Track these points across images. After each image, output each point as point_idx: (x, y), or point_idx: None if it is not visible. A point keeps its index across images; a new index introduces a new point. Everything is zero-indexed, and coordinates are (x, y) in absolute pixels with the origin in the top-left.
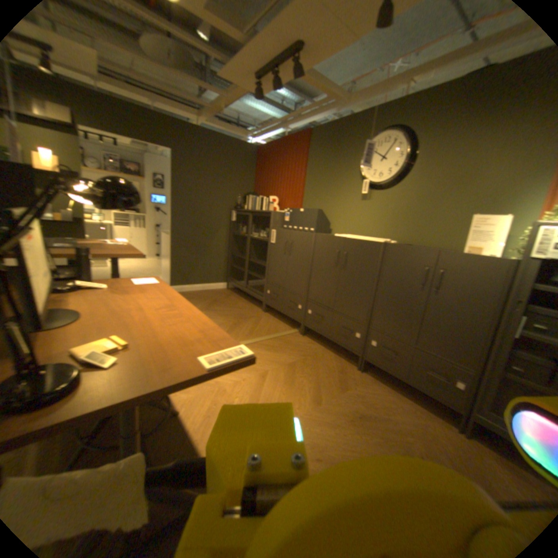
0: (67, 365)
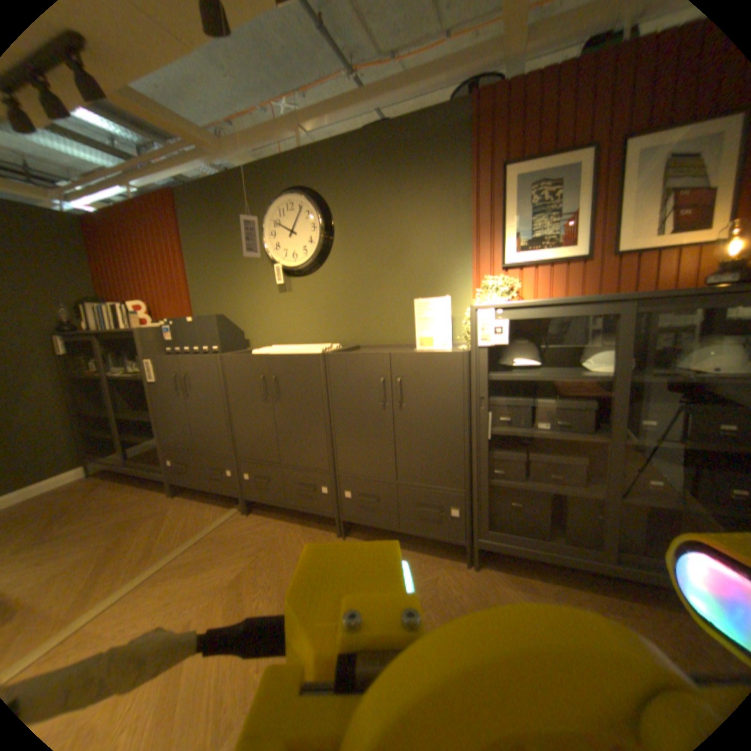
0: None
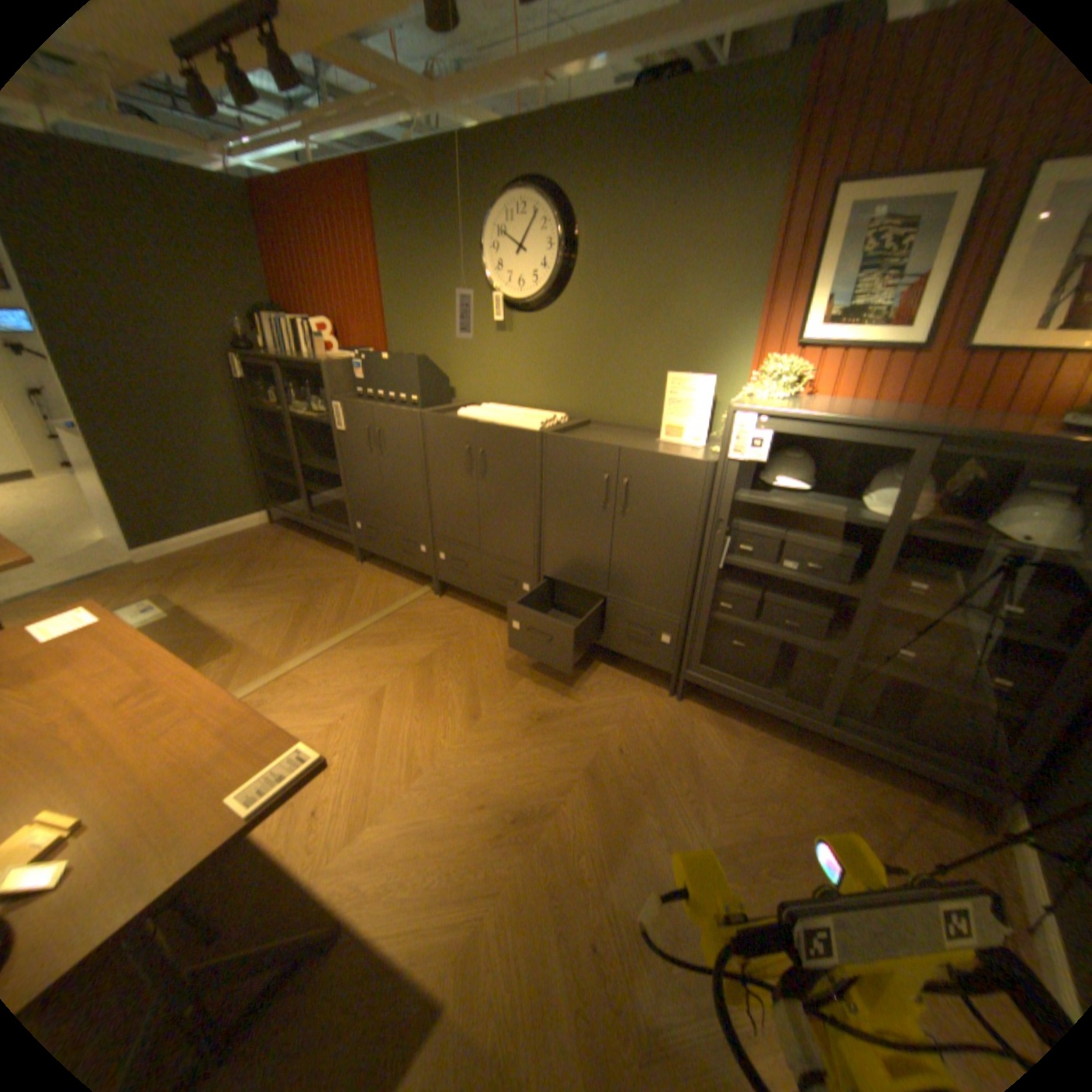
0: None
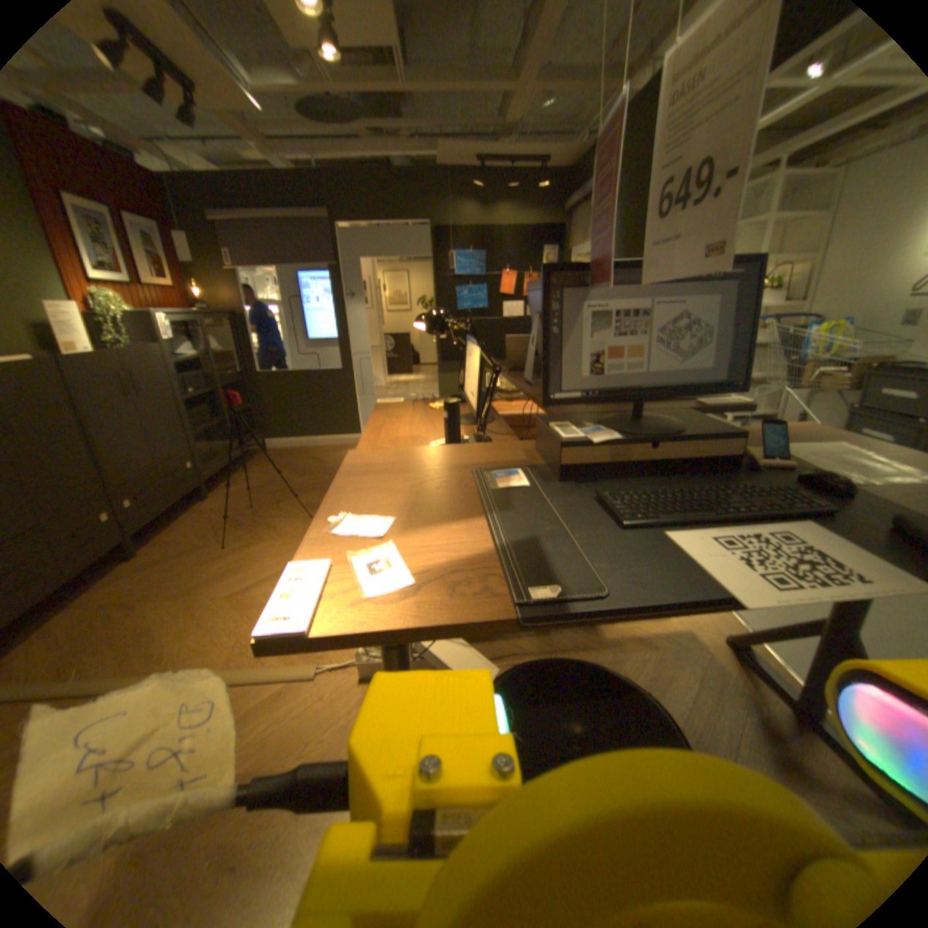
0: None
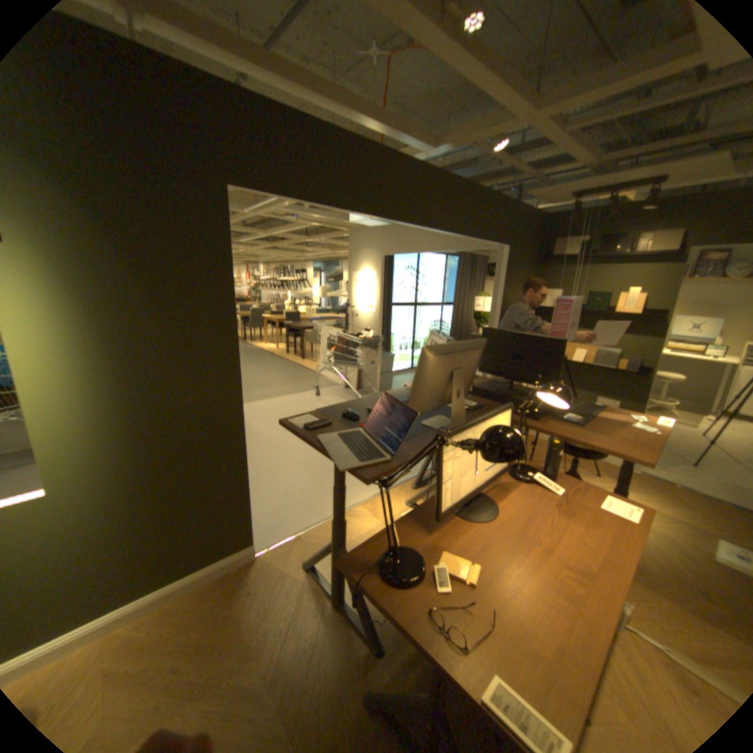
0: (426, 567)
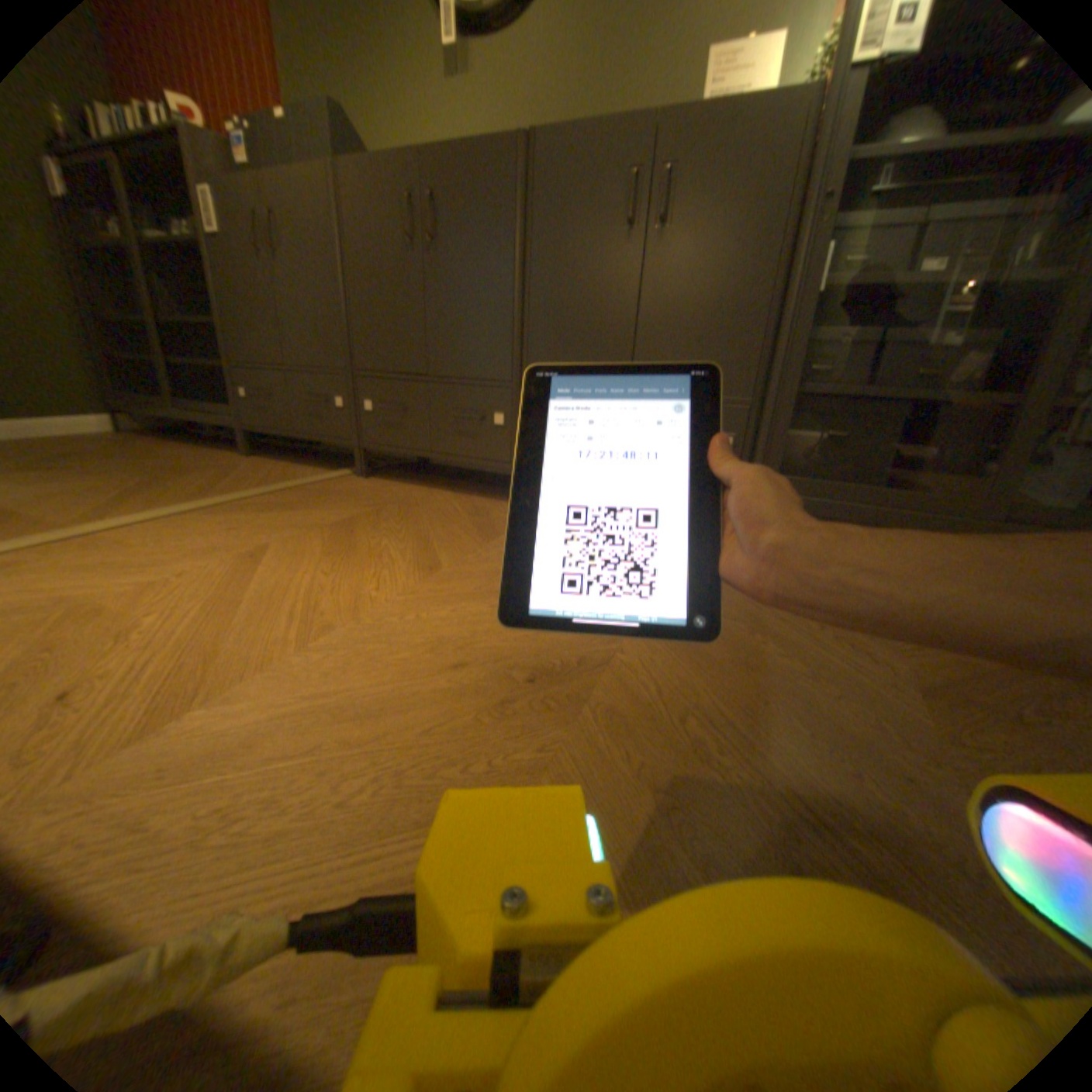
0: None
